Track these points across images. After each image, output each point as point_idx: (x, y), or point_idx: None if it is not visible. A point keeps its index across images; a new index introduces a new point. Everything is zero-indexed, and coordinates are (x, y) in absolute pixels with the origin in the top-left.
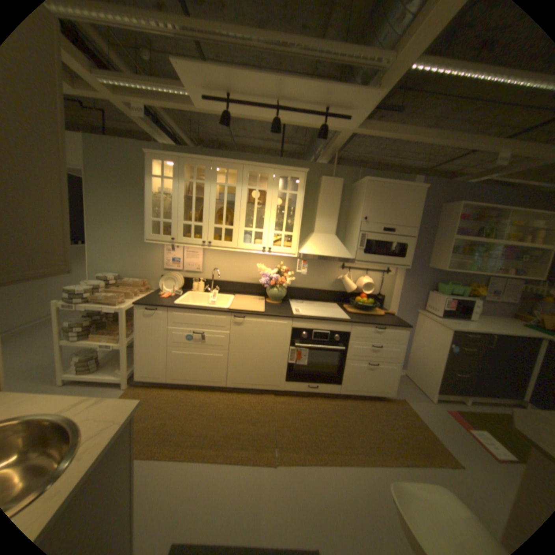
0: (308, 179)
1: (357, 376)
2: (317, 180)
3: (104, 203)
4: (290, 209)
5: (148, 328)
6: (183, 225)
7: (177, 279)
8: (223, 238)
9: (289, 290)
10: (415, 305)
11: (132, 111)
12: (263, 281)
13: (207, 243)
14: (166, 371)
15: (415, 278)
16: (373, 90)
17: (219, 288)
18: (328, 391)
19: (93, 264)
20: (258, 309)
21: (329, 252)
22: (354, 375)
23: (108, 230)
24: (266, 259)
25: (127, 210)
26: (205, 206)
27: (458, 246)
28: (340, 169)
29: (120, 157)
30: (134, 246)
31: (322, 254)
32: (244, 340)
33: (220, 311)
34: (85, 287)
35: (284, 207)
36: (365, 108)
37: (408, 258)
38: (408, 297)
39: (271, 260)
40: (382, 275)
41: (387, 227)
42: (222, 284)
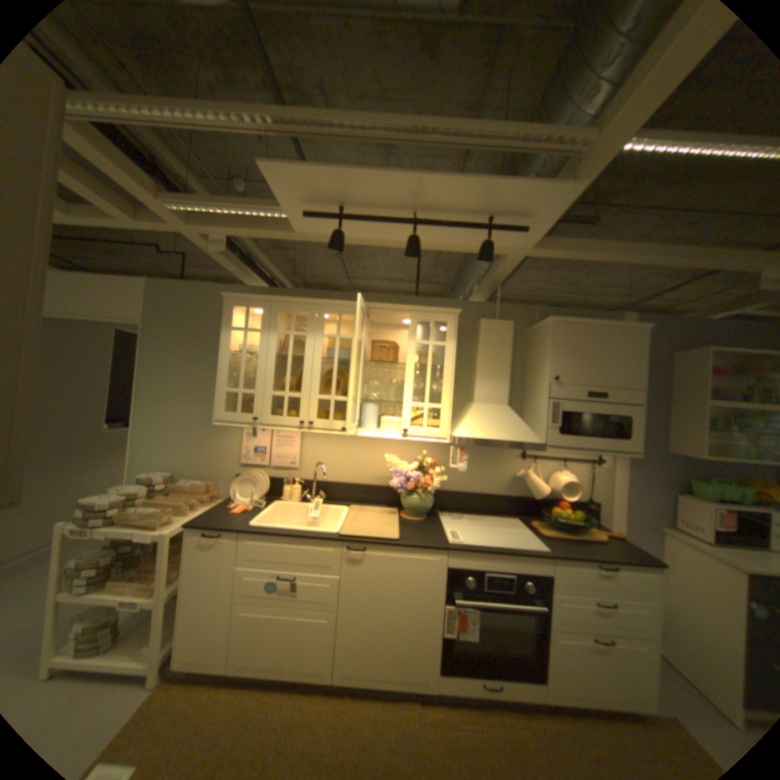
0: (458, 325)
1: (575, 666)
2: (472, 326)
3: (163, 368)
4: (433, 368)
5: (203, 569)
6: (272, 397)
7: (259, 482)
8: (332, 416)
9: (437, 497)
10: (656, 521)
11: (211, 246)
12: (395, 483)
13: (306, 424)
14: (227, 652)
15: (649, 473)
16: (565, 183)
17: (324, 494)
18: (521, 698)
19: (136, 458)
20: (387, 533)
21: (501, 433)
22: (569, 665)
23: (164, 408)
24: (398, 446)
25: (194, 377)
26: (306, 369)
27: (714, 418)
28: (506, 309)
29: (192, 306)
30: (199, 430)
31: (490, 436)
32: (363, 592)
33: (323, 539)
34: (113, 498)
35: (425, 366)
36: (545, 217)
37: (636, 441)
38: (642, 506)
39: (407, 447)
40: (591, 469)
41: (593, 391)
42: (328, 488)
